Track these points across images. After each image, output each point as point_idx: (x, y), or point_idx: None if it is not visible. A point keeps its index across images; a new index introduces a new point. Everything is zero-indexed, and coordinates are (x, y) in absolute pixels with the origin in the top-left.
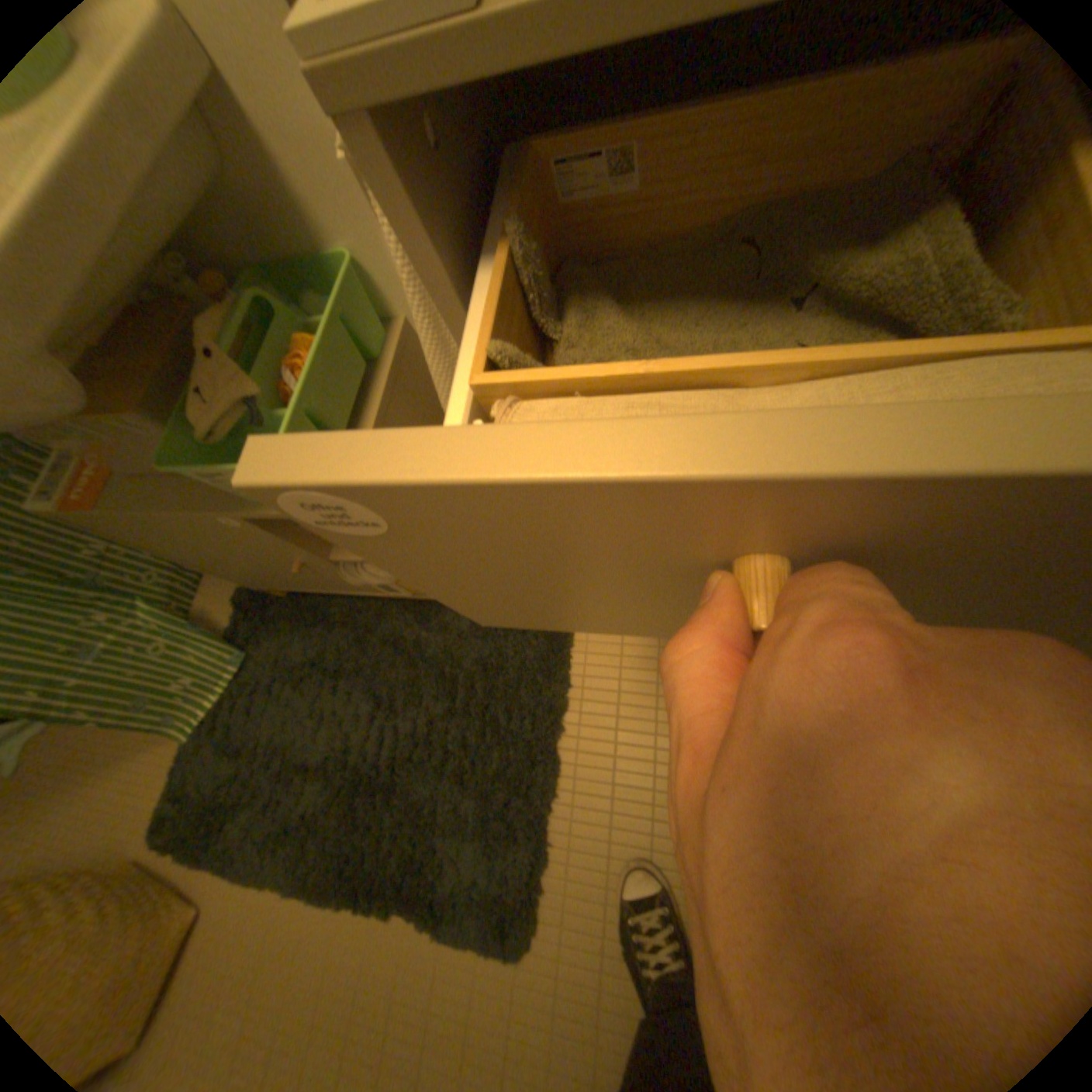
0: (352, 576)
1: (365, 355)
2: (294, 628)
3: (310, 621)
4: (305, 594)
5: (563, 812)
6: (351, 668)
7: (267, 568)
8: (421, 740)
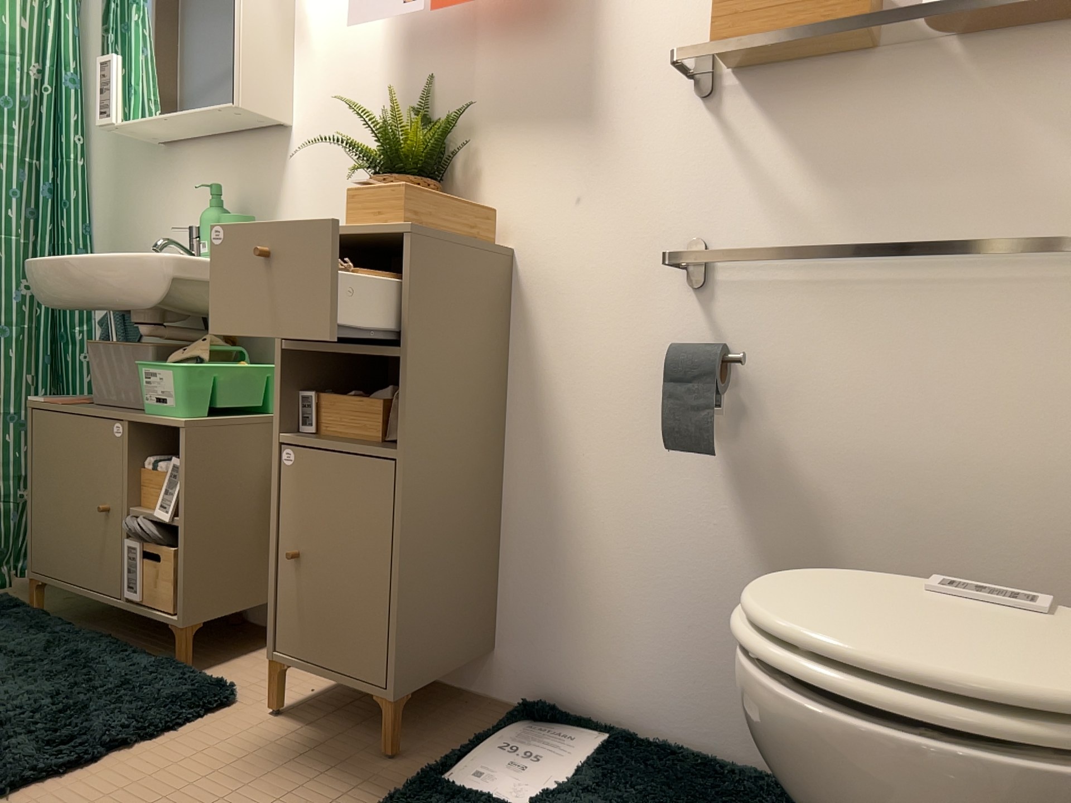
0: (128, 520)
1: (264, 407)
2: (11, 623)
3: (30, 623)
4: (49, 614)
5: (46, 789)
6: (18, 650)
7: (76, 518)
8: (5, 698)
